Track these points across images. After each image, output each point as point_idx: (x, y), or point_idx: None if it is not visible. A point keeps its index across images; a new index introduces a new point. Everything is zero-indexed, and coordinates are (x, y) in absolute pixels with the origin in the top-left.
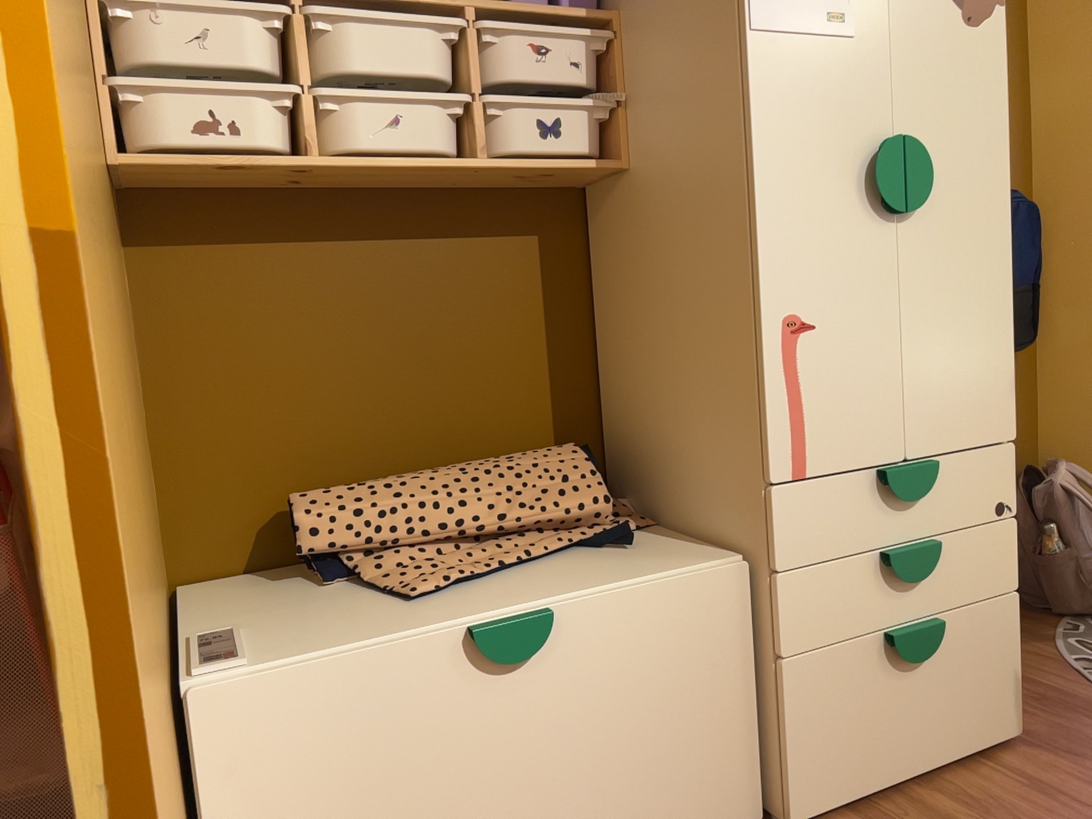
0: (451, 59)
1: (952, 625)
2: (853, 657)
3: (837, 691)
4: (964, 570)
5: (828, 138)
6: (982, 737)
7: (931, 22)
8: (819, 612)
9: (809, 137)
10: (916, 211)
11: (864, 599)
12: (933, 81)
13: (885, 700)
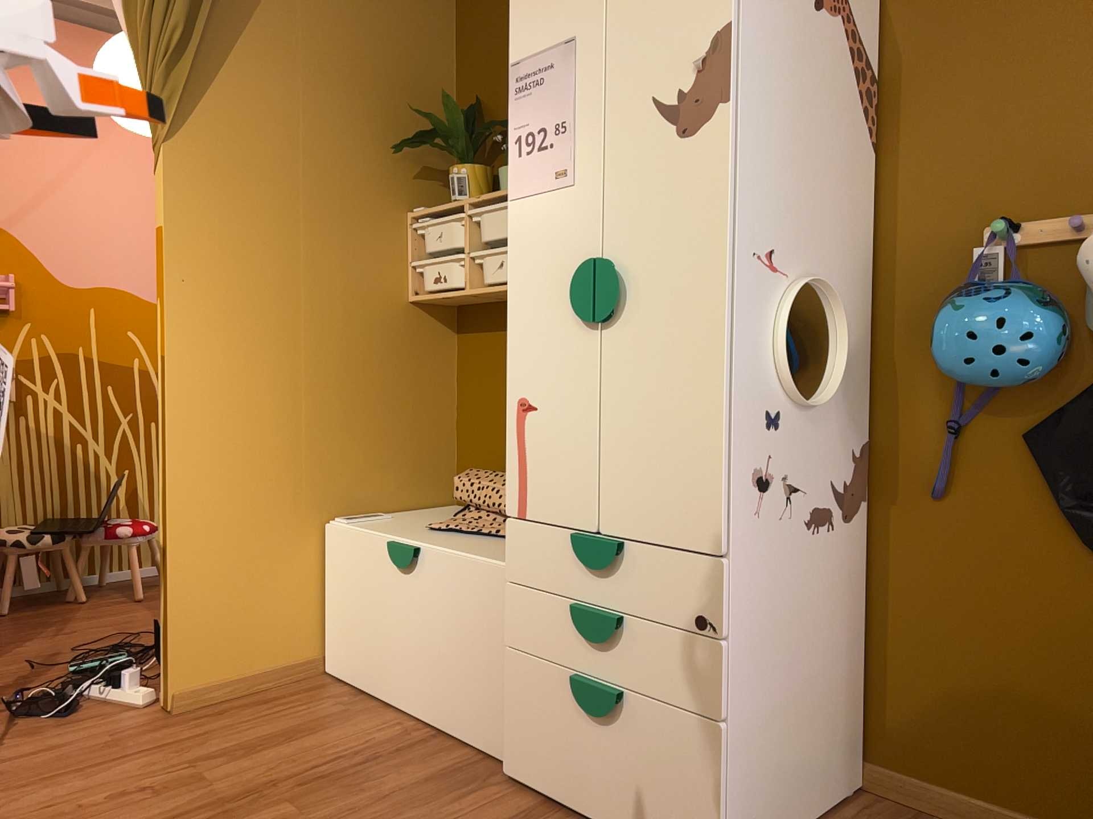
0: None
1: (638, 711)
2: (549, 678)
3: (537, 696)
4: (654, 665)
5: (552, 265)
6: None
7: (643, 148)
8: (527, 626)
9: (540, 267)
10: (609, 318)
11: (561, 636)
12: (642, 200)
13: (573, 734)
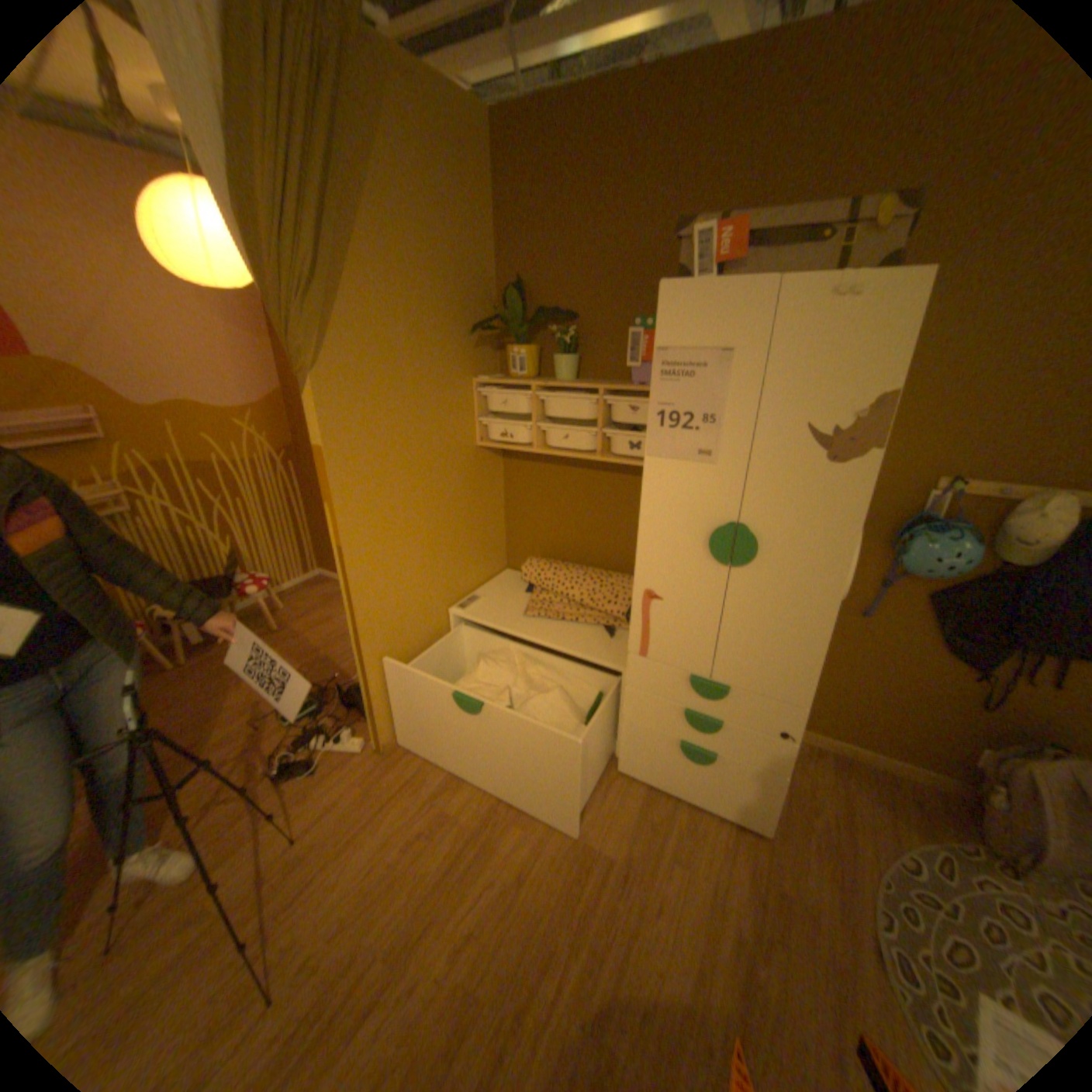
0: (600, 406)
1: (727, 764)
2: (659, 737)
3: (648, 743)
4: (743, 747)
5: (687, 515)
6: (737, 820)
7: (790, 459)
8: (643, 711)
9: (674, 512)
10: (741, 566)
11: (670, 720)
12: (783, 495)
13: (675, 764)
